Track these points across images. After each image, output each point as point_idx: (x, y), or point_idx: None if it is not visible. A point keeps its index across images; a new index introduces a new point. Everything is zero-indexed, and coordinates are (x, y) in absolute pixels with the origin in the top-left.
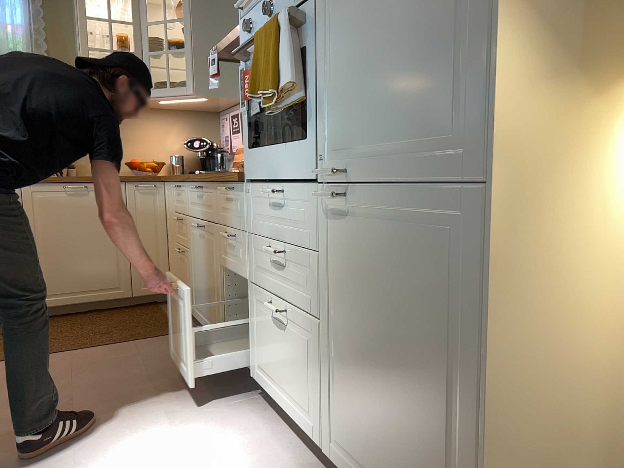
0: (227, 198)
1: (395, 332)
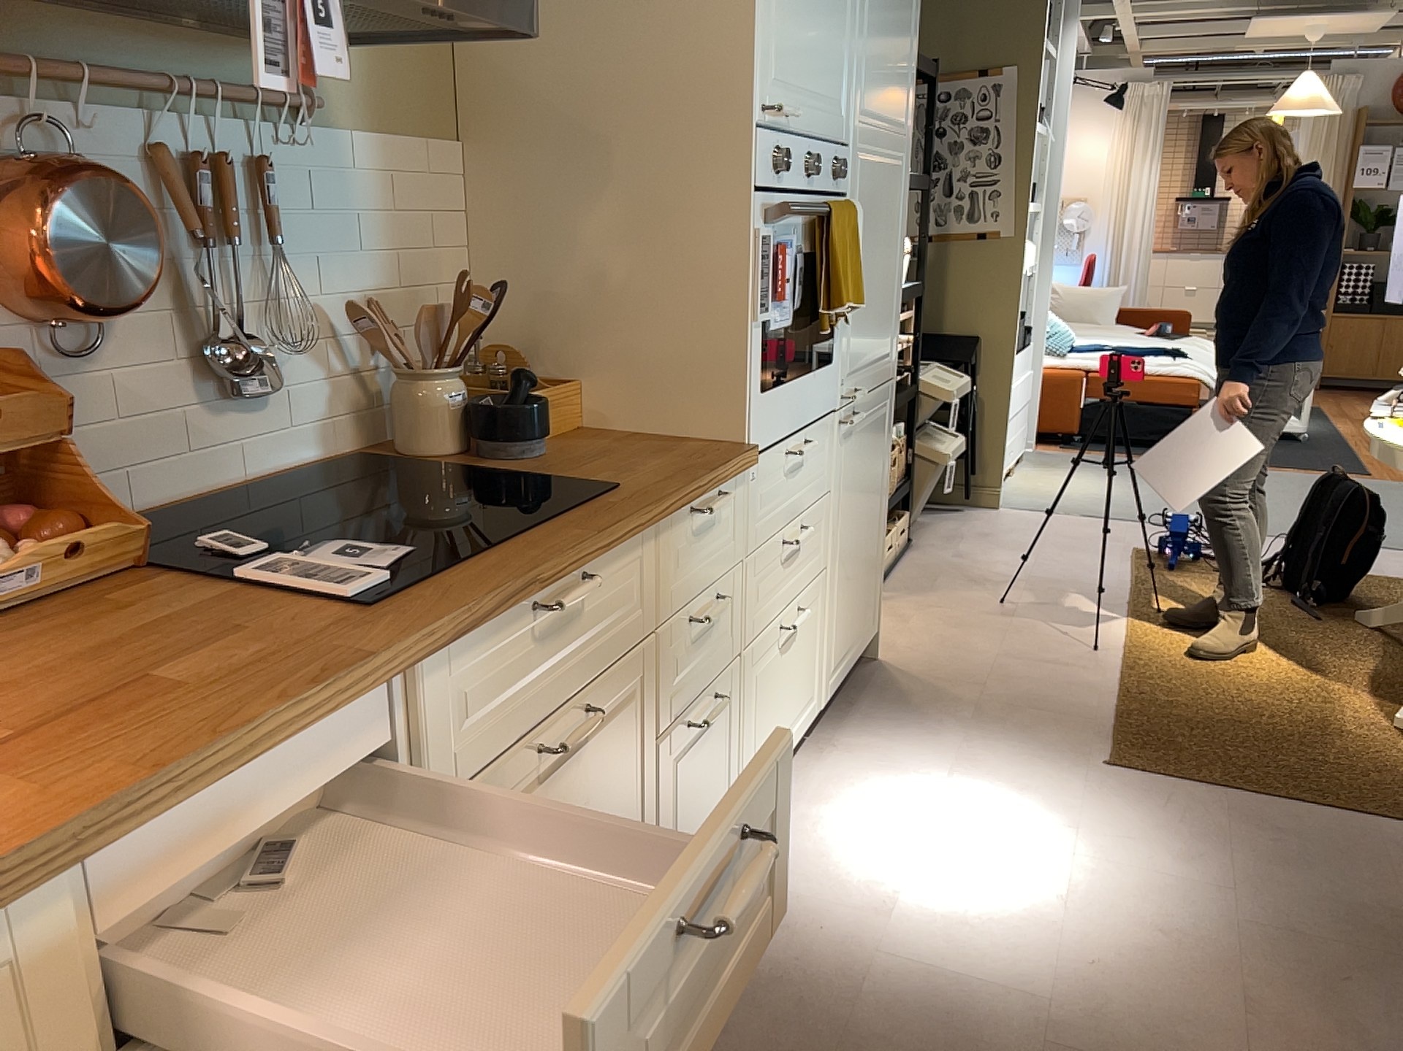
0: (700, 529)
1: (866, 505)
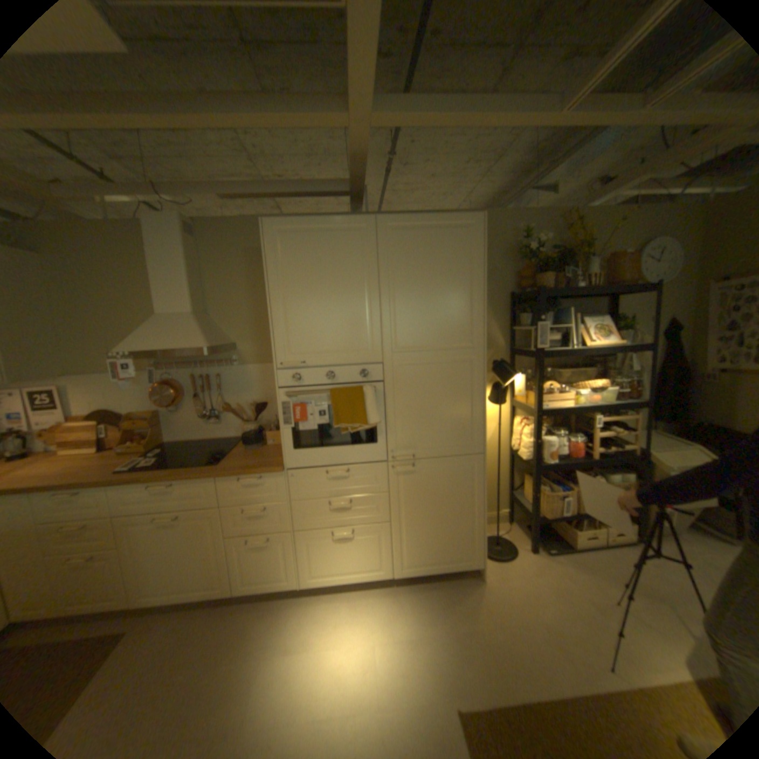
0: (246, 486)
1: (442, 506)
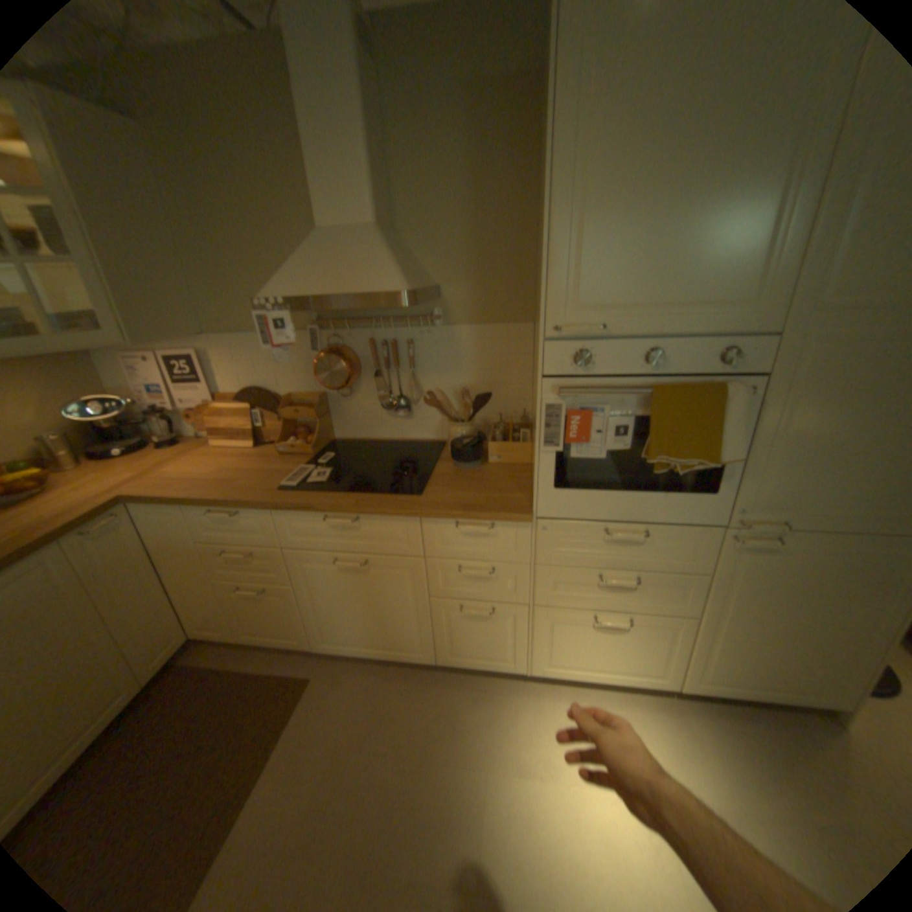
0: (468, 534)
1: (812, 612)
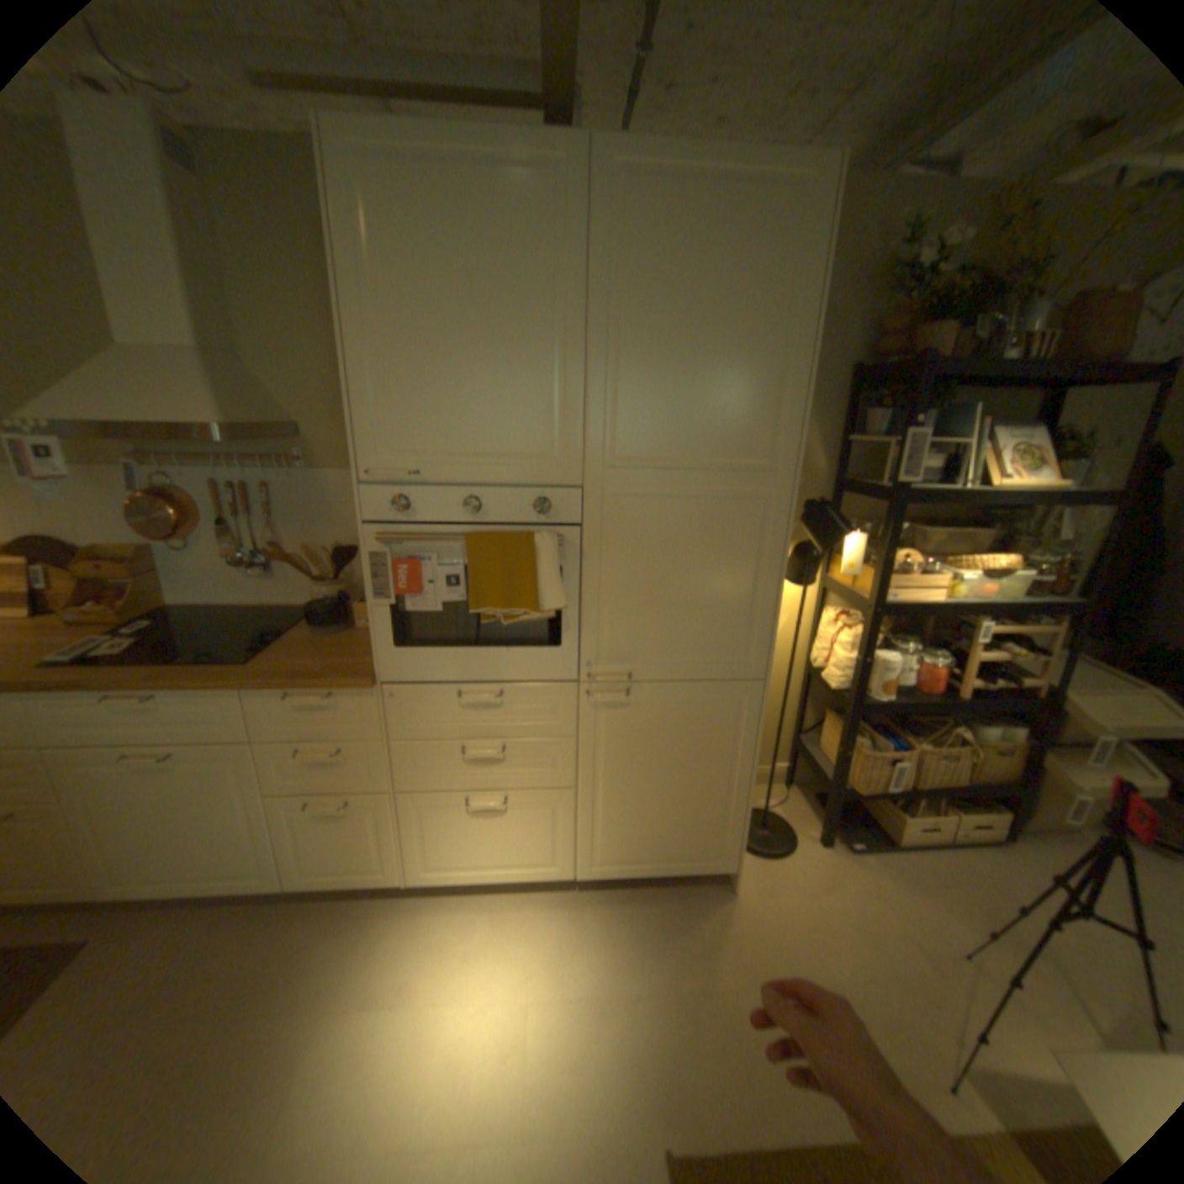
0: (301, 708)
1: (674, 767)
